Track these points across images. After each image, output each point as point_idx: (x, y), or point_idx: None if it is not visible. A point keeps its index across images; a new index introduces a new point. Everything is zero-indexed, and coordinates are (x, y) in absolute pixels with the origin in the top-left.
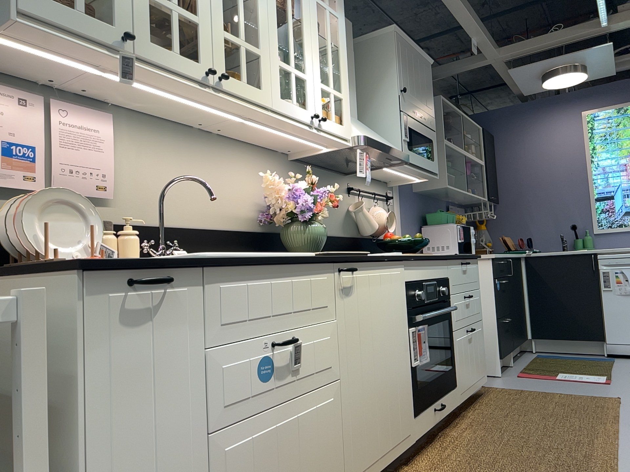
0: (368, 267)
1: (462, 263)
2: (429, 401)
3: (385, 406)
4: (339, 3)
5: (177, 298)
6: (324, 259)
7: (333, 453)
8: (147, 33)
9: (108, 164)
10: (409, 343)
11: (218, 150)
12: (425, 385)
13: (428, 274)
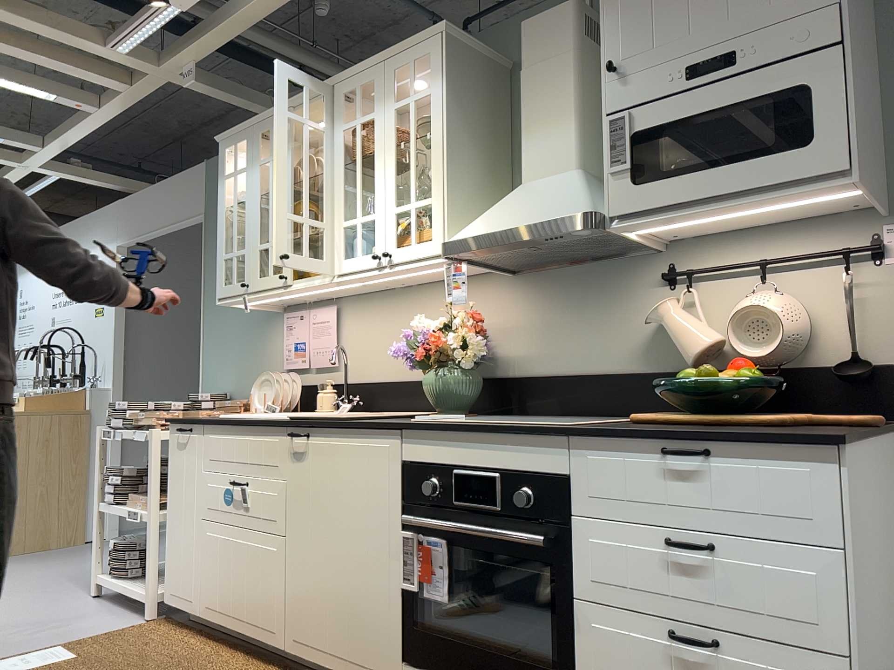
0: (328, 434)
1: (664, 448)
2: (446, 668)
3: (340, 602)
4: (431, 70)
5: (194, 440)
6: (272, 422)
7: (272, 596)
8: (256, 274)
9: (333, 342)
10: (402, 552)
11: (415, 300)
12: (436, 637)
13: (472, 457)
